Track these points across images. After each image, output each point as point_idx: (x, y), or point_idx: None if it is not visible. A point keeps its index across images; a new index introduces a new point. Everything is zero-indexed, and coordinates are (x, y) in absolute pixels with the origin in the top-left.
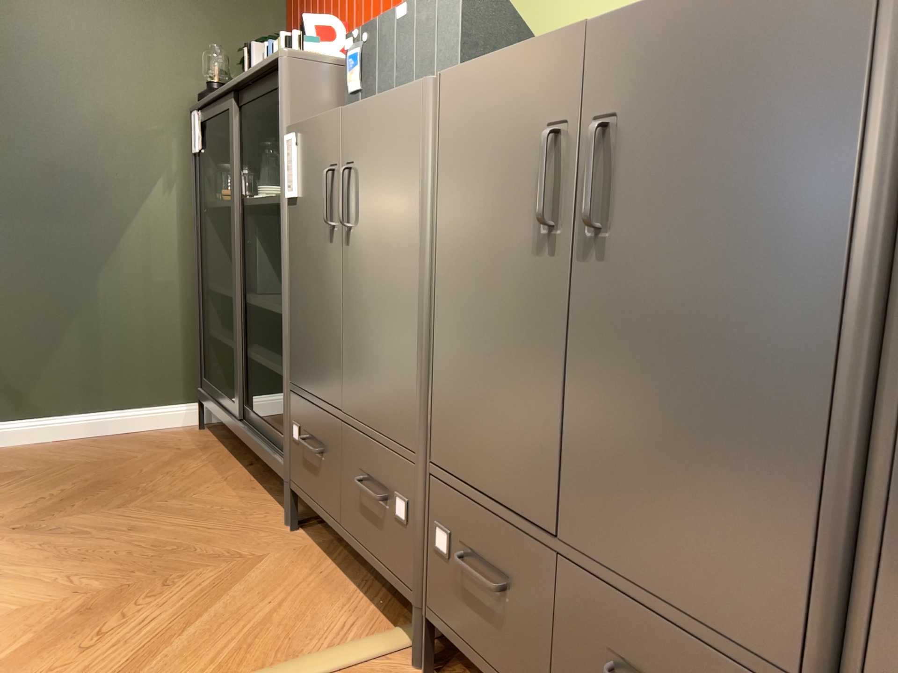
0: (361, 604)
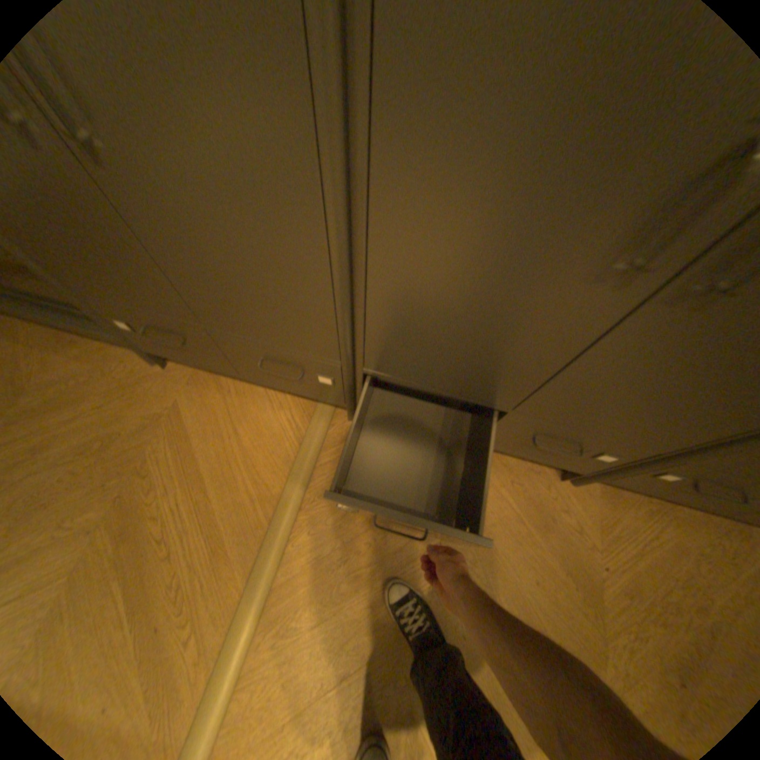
0: (279, 397)
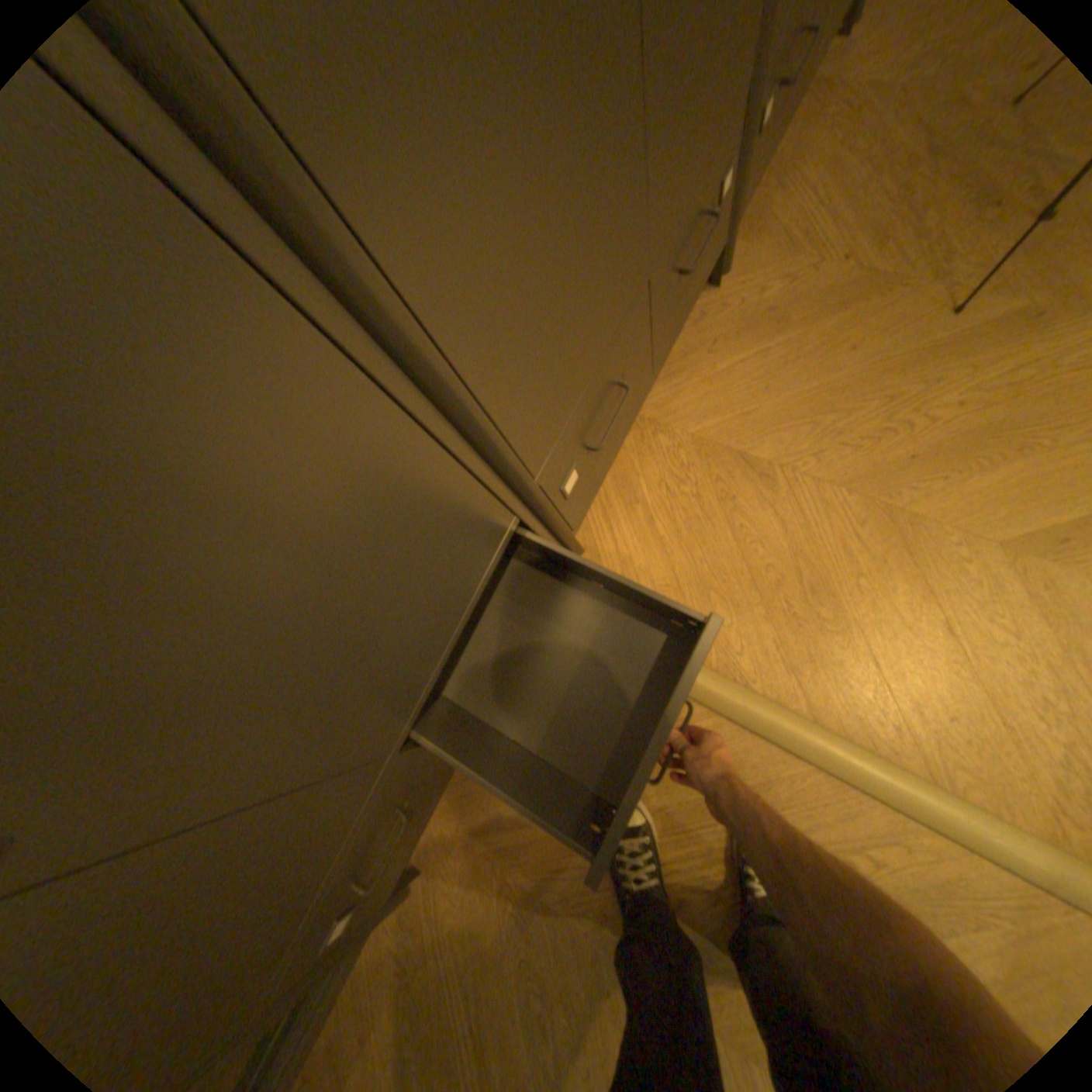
0: None
